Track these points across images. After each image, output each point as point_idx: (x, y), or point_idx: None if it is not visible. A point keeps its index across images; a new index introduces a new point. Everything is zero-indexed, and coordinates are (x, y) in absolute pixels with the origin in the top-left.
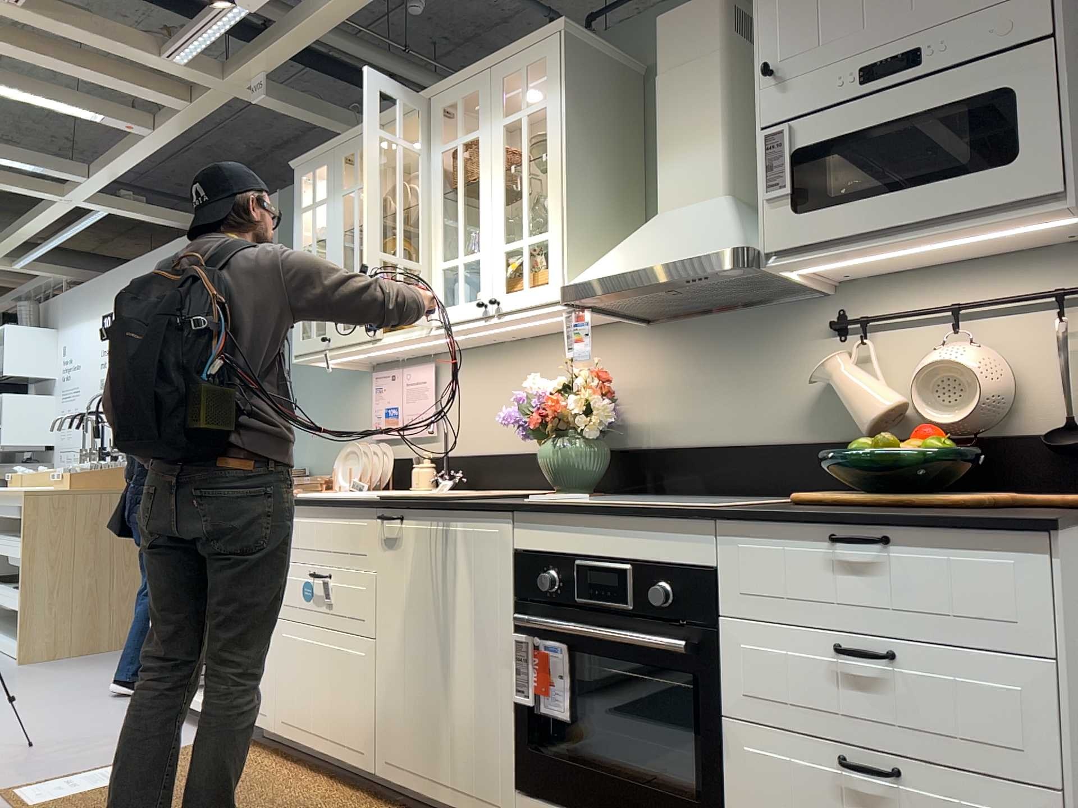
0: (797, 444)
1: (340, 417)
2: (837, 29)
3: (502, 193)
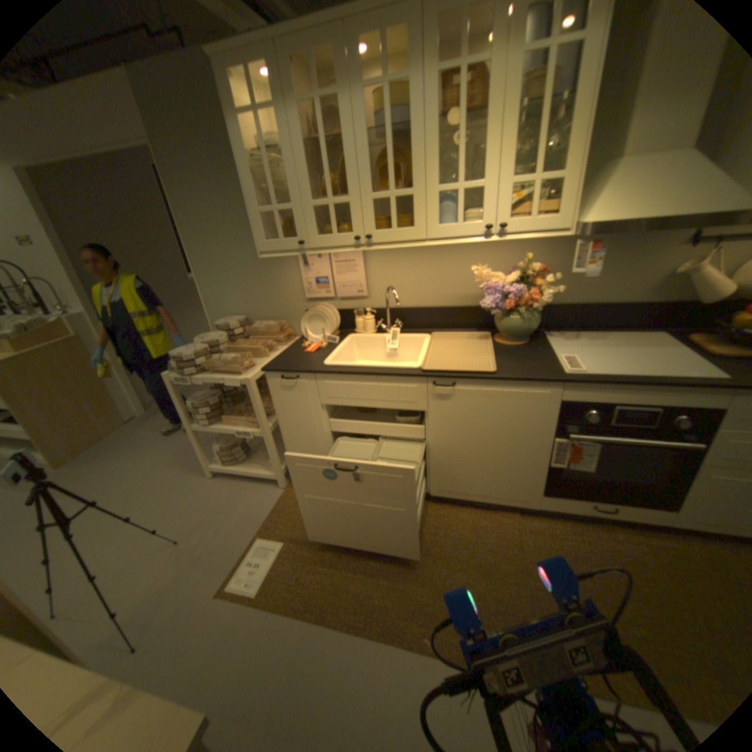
0: (647, 303)
1: (267, 283)
2: None
3: (517, 127)
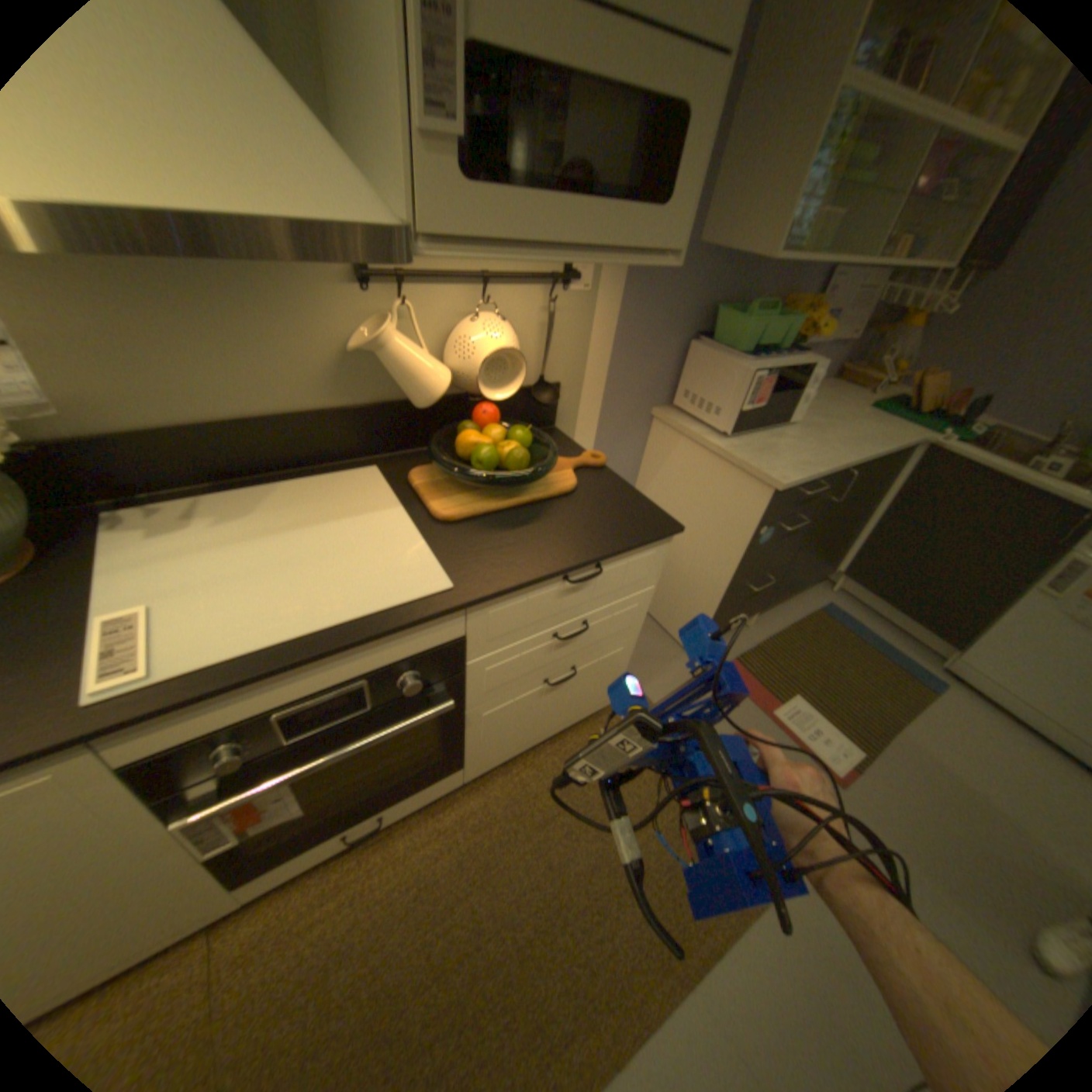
0: (325, 411)
1: None
2: None
3: None
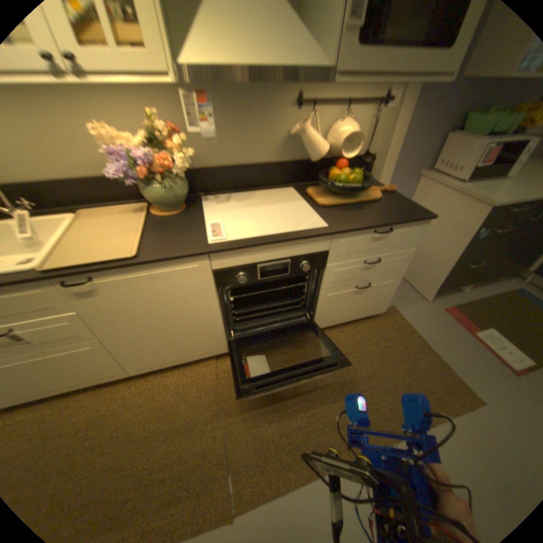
0: (276, 161)
1: None
2: None
3: None
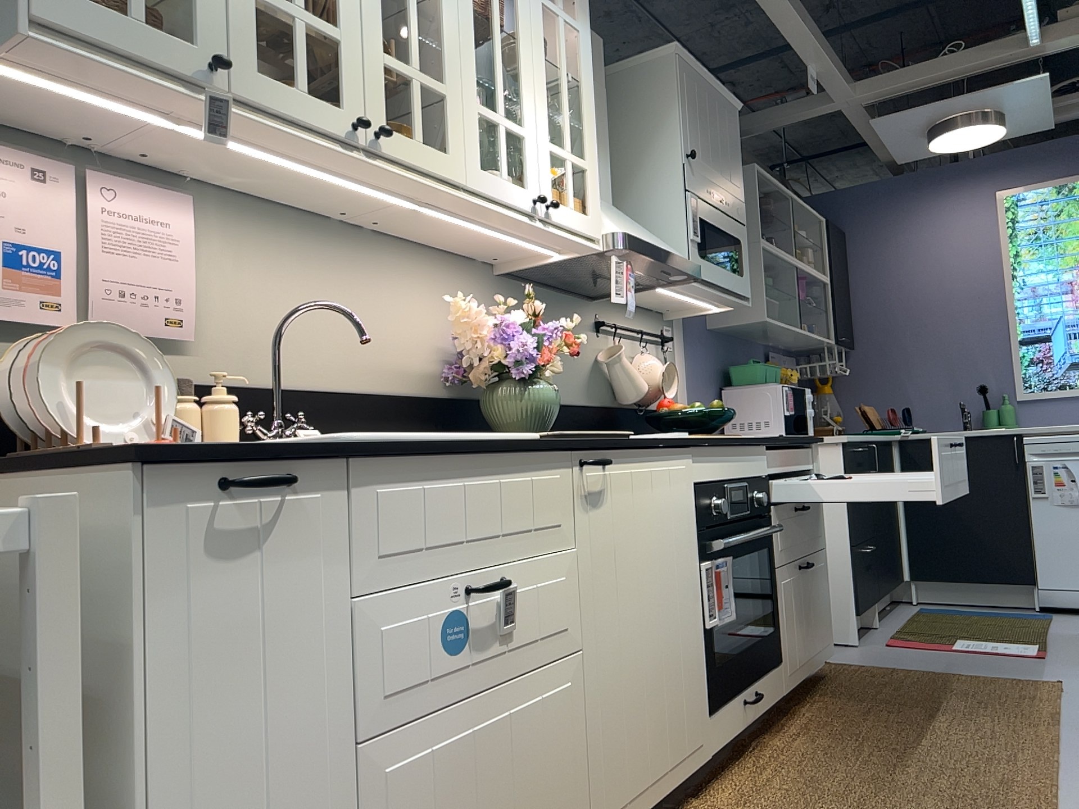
0: (588, 406)
1: None
2: (707, 159)
3: (546, 81)
